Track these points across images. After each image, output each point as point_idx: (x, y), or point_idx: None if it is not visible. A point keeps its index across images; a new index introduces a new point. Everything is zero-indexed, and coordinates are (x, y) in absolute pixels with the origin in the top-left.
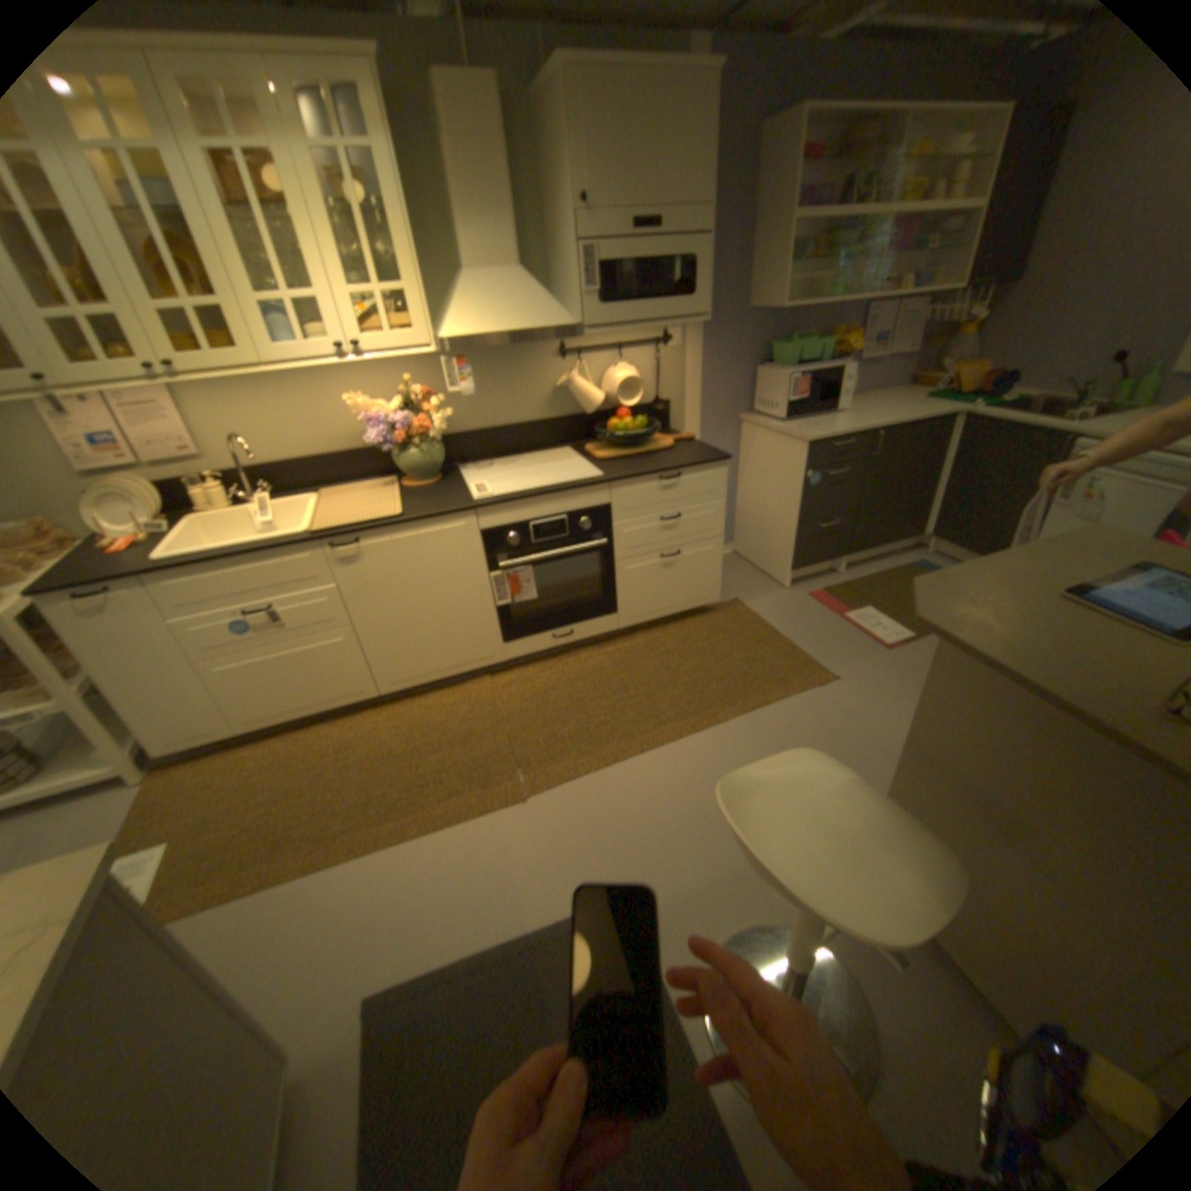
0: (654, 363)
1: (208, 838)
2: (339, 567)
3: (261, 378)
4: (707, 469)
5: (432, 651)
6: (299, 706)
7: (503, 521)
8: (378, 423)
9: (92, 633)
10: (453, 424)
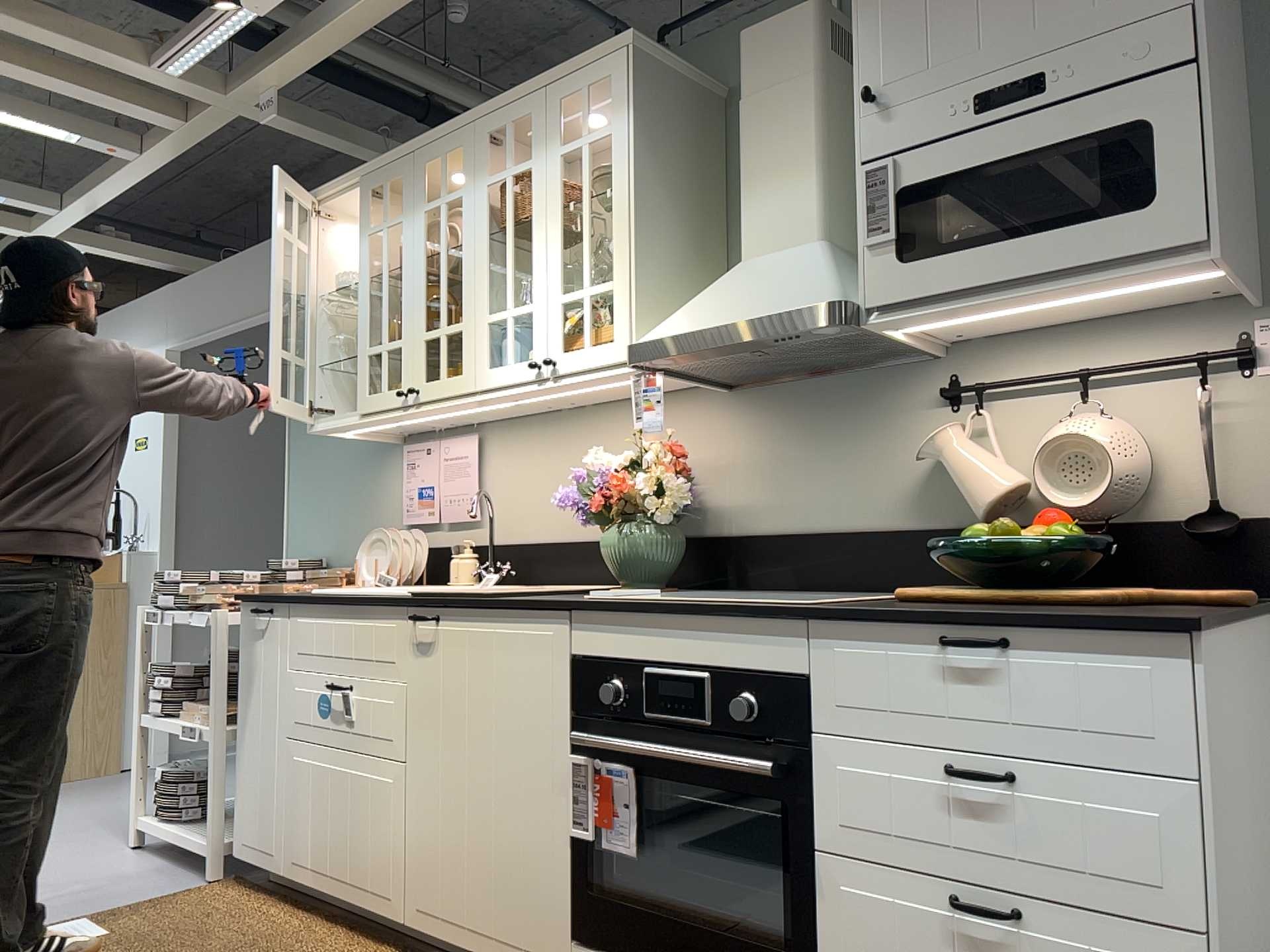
0: (1196, 411)
1: (118, 950)
2: (413, 654)
3: (551, 433)
4: (1111, 643)
5: (474, 875)
6: (334, 868)
7: (605, 646)
8: (593, 482)
9: (252, 656)
10: (743, 515)
